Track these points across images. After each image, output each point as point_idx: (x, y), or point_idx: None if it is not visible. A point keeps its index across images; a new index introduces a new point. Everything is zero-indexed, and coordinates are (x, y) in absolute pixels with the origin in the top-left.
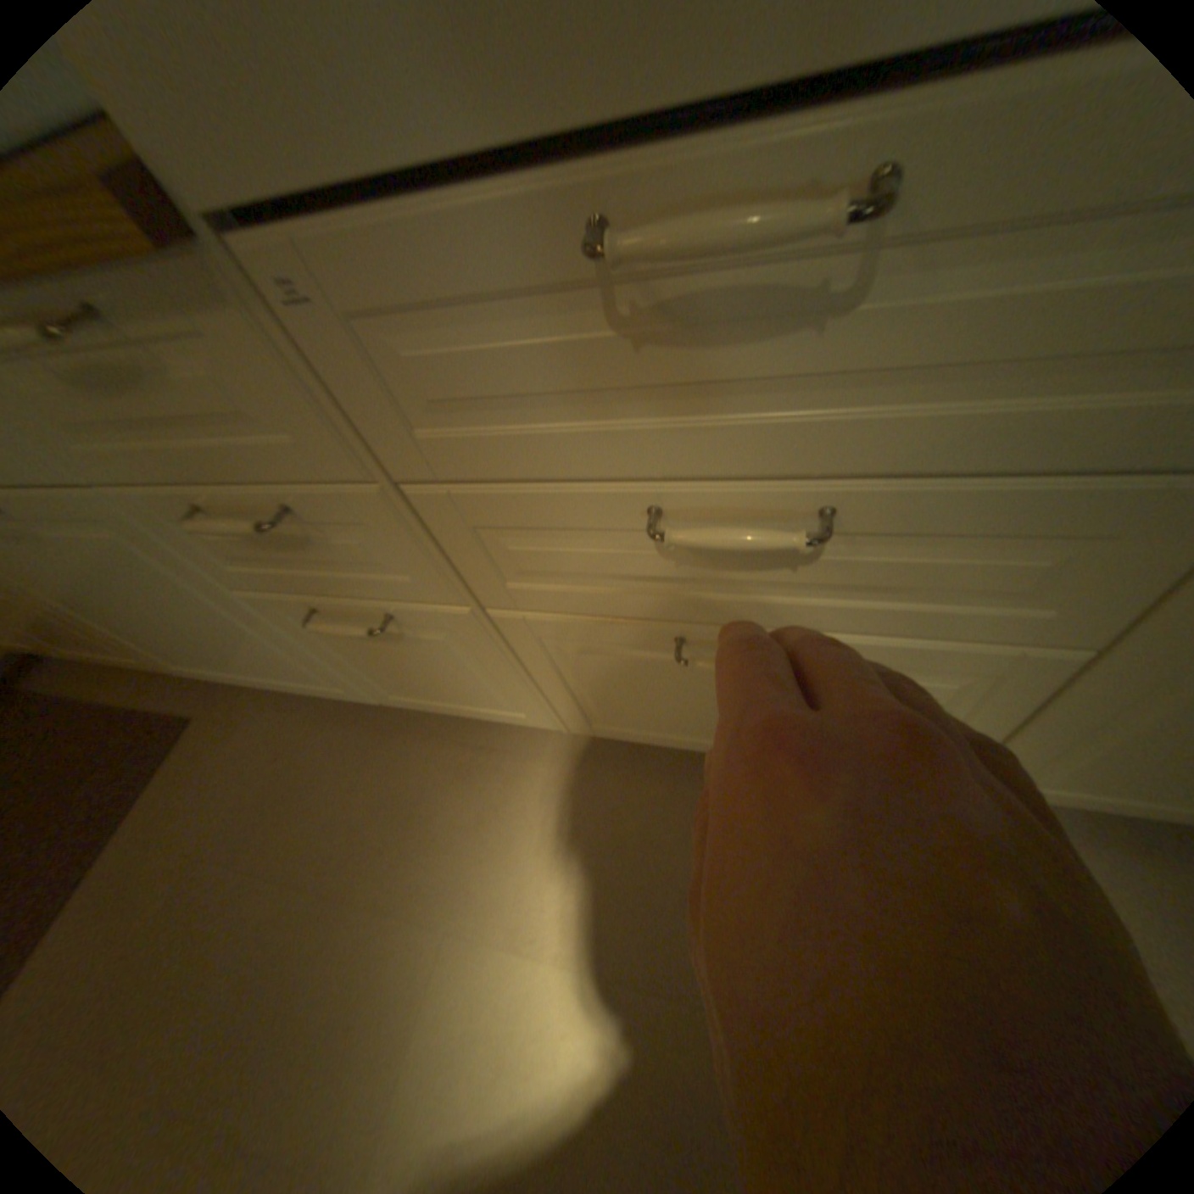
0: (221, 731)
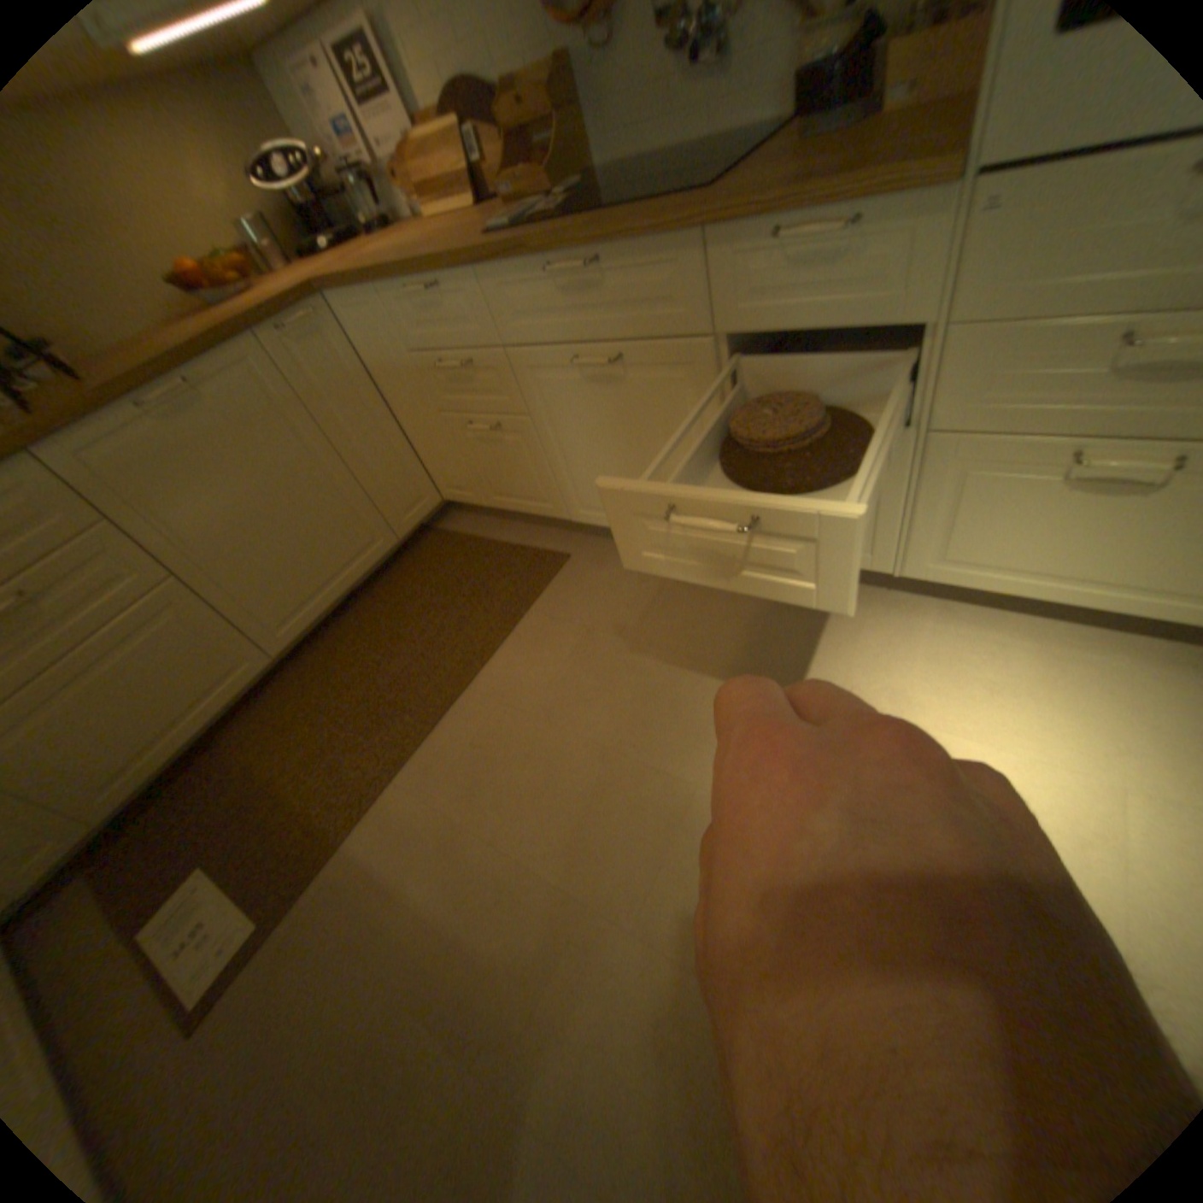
0: (591, 563)
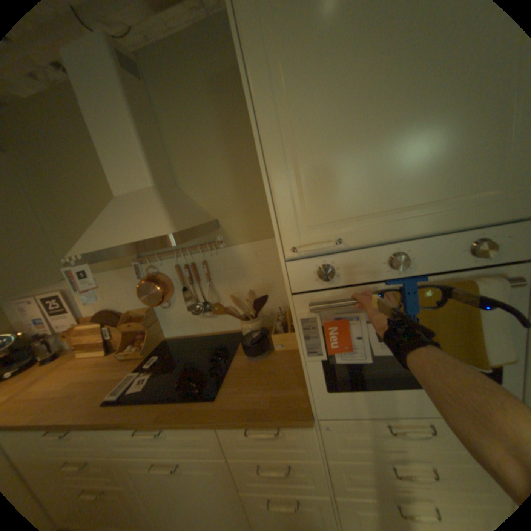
0: None
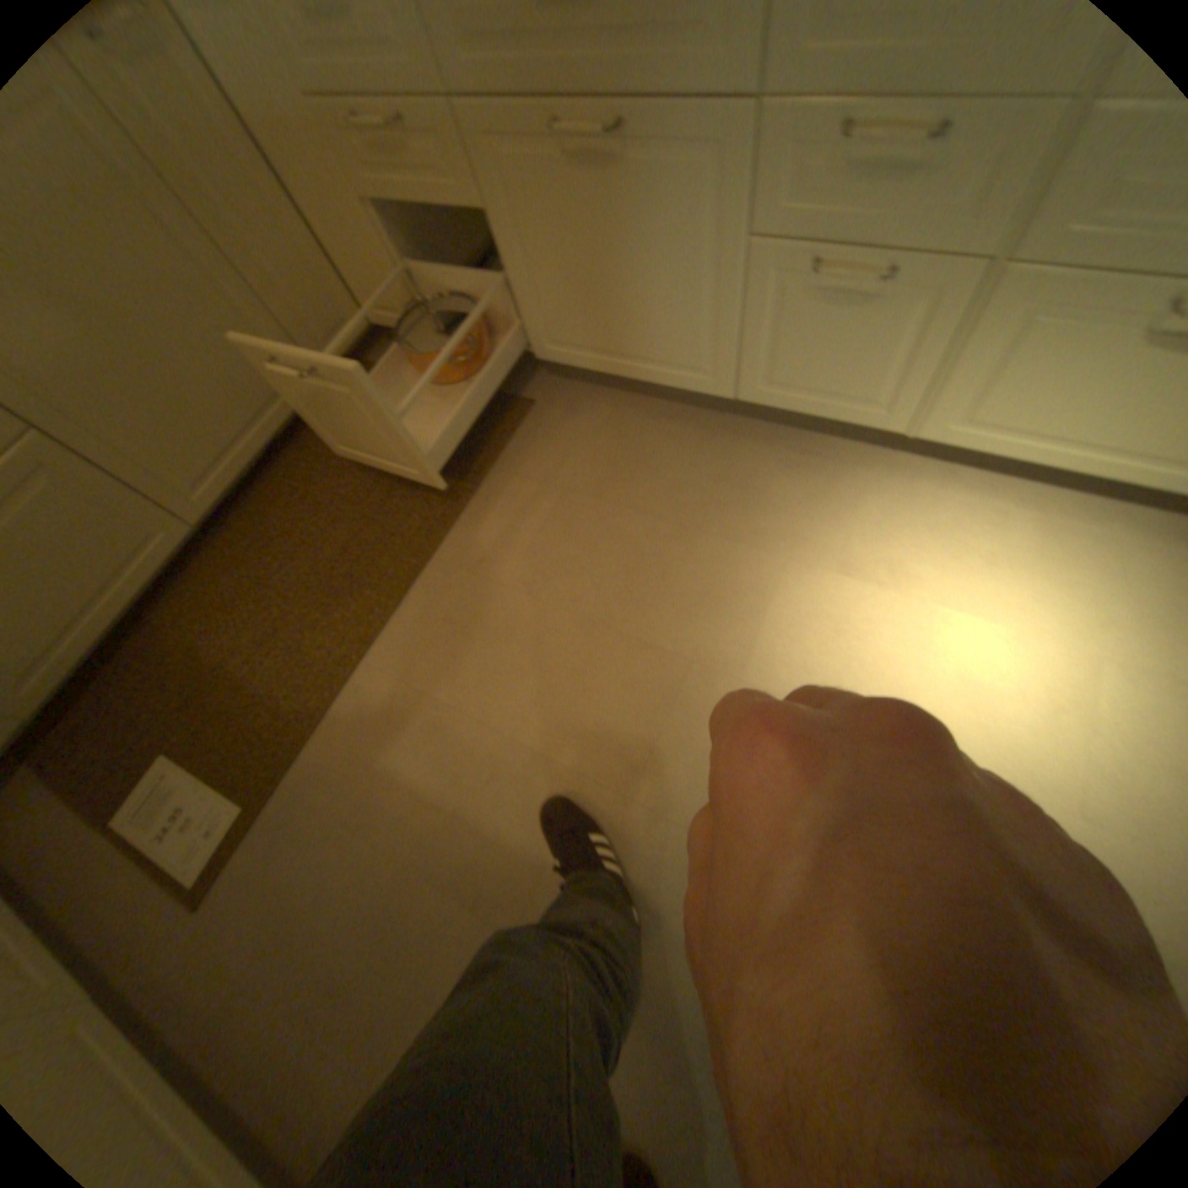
0: (562, 412)
